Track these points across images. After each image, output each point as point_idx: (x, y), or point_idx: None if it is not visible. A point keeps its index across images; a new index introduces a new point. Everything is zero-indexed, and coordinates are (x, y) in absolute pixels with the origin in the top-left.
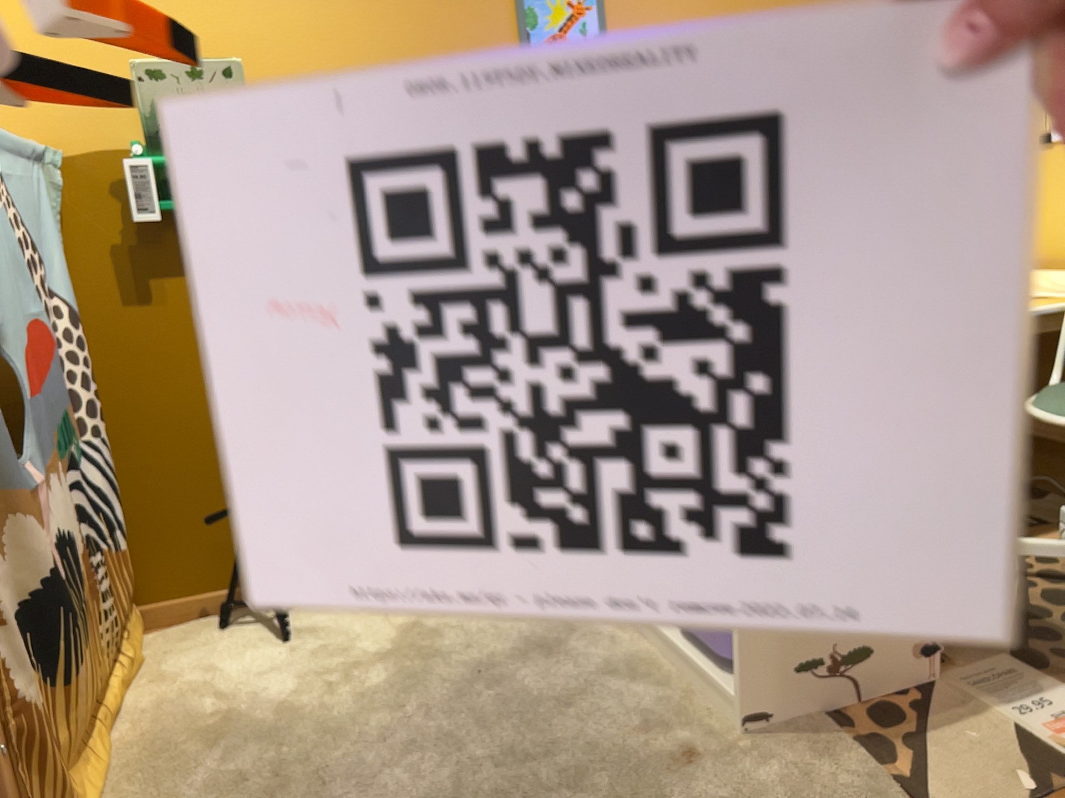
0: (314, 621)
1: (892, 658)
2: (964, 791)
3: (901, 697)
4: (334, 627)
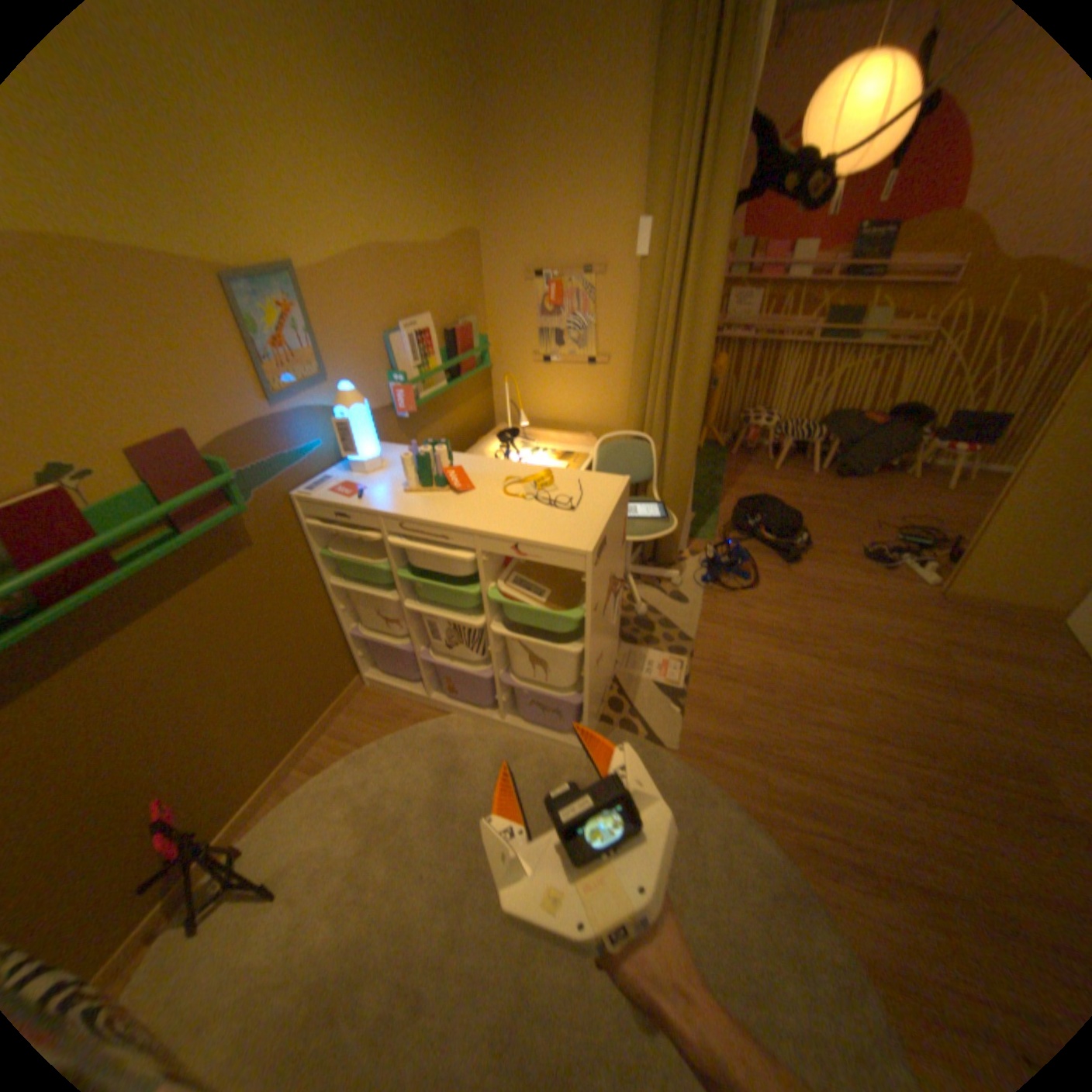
0: (272, 862)
1: (608, 678)
2: (660, 723)
3: (610, 689)
4: (296, 855)
